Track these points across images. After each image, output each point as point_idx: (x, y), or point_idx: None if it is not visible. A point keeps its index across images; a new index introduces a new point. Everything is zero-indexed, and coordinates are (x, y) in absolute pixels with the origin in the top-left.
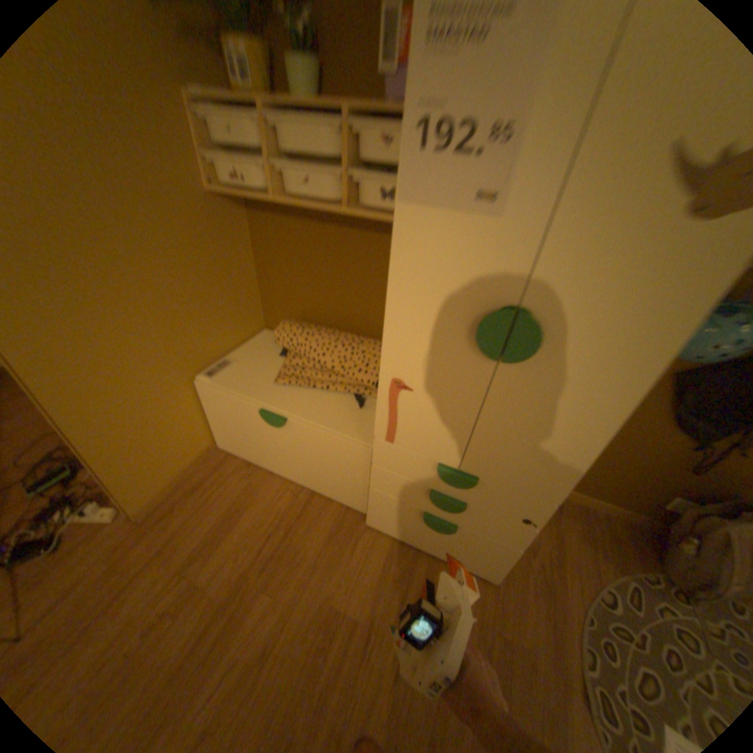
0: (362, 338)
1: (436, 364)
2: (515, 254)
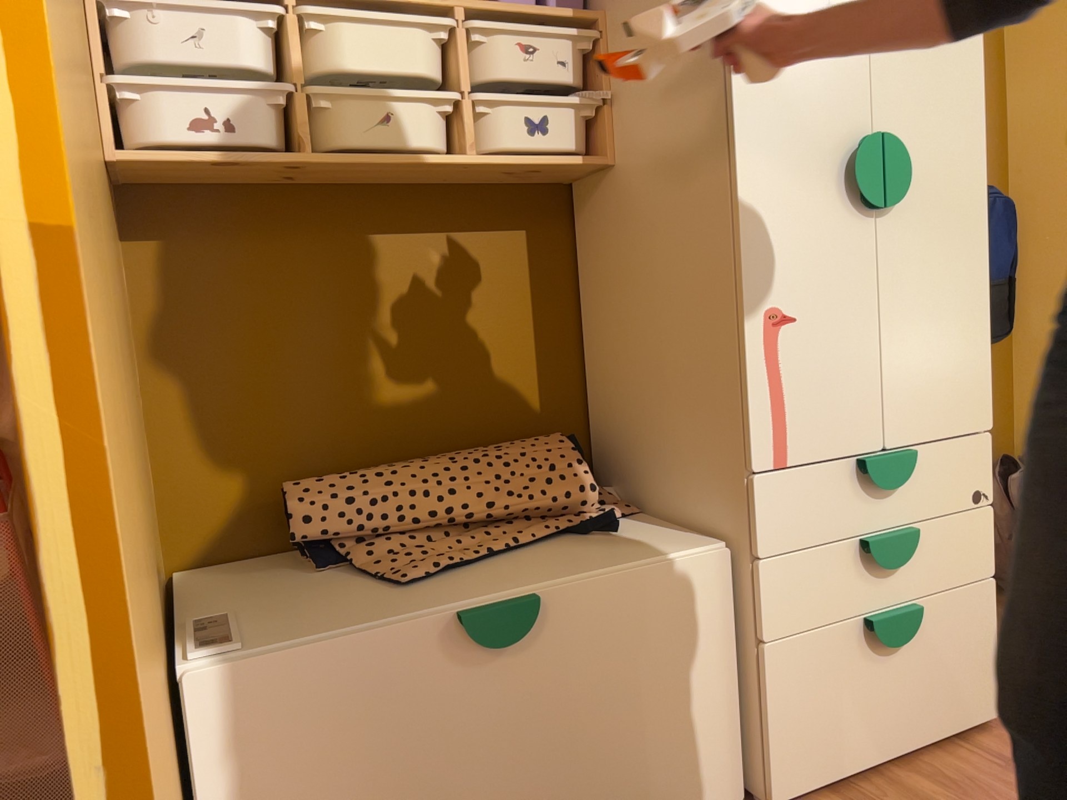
0: (488, 445)
1: (815, 253)
2: (853, 76)
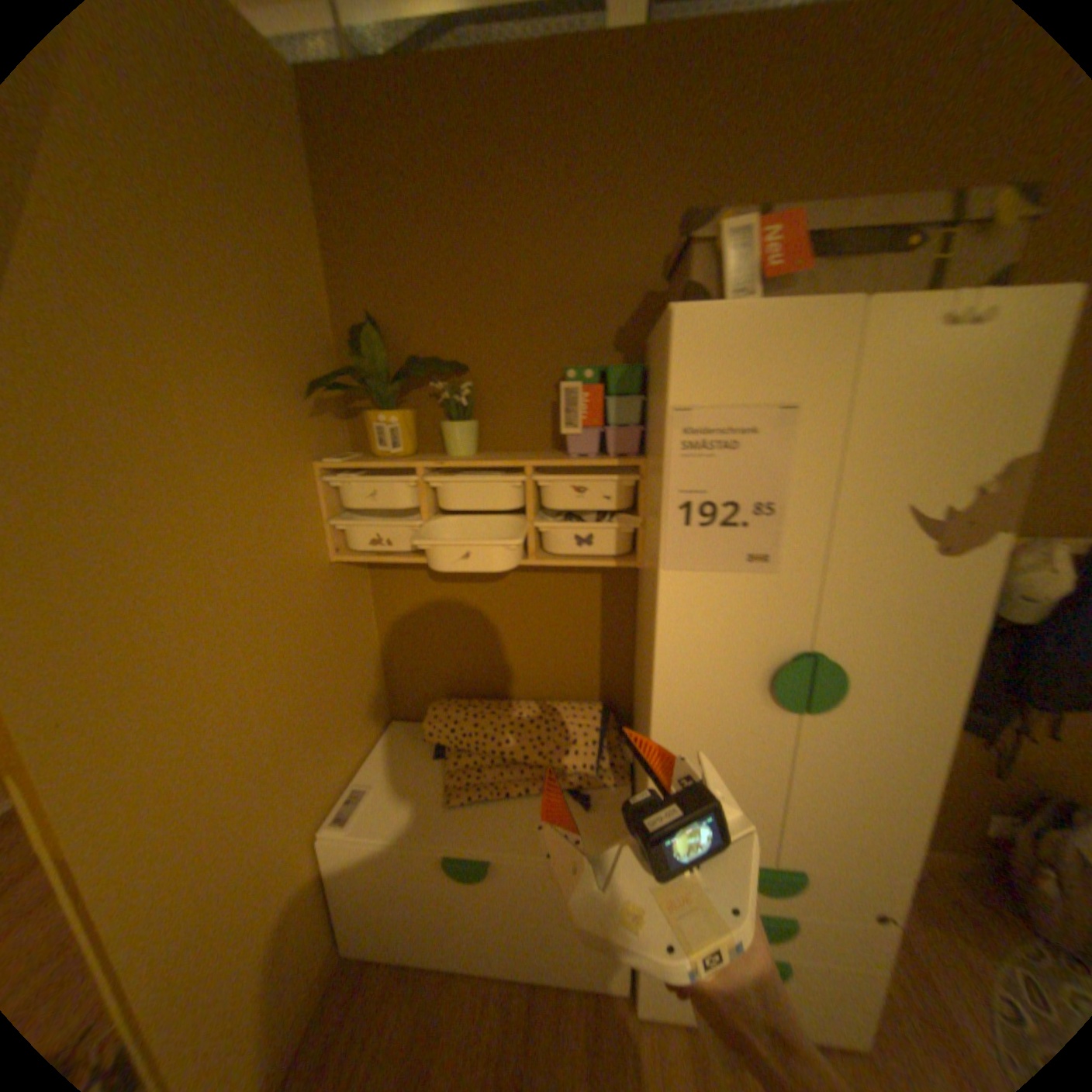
0: (552, 704)
1: (726, 732)
2: (797, 604)
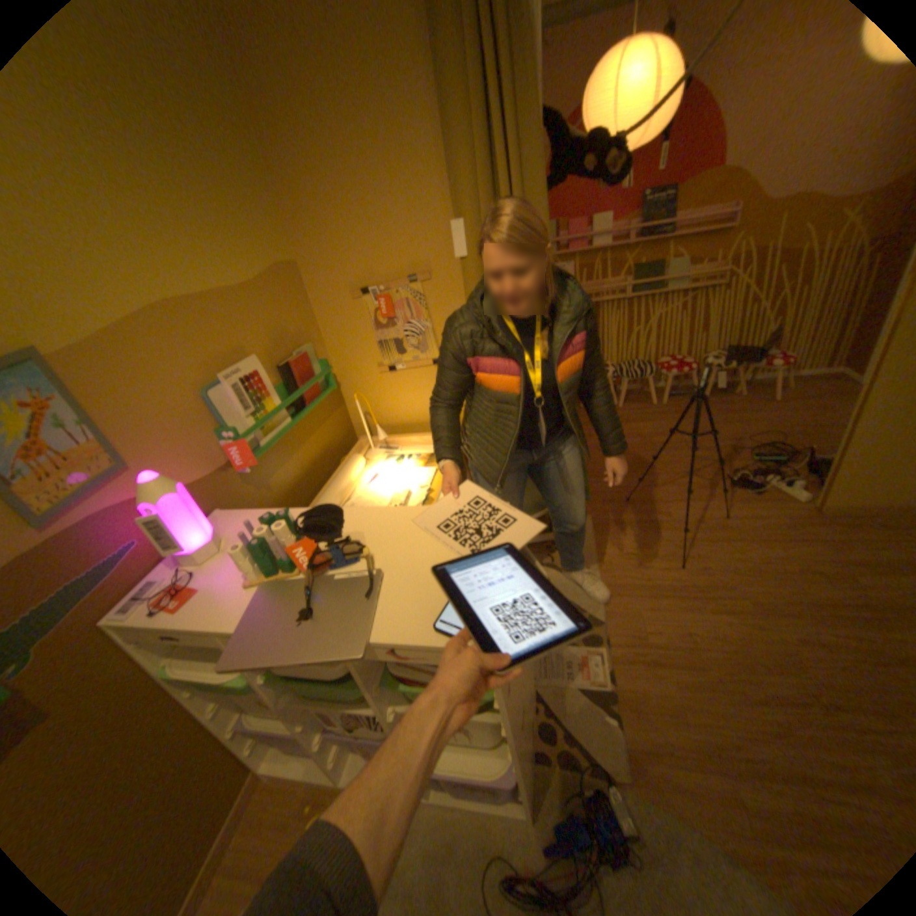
0: None
1: None
2: None
